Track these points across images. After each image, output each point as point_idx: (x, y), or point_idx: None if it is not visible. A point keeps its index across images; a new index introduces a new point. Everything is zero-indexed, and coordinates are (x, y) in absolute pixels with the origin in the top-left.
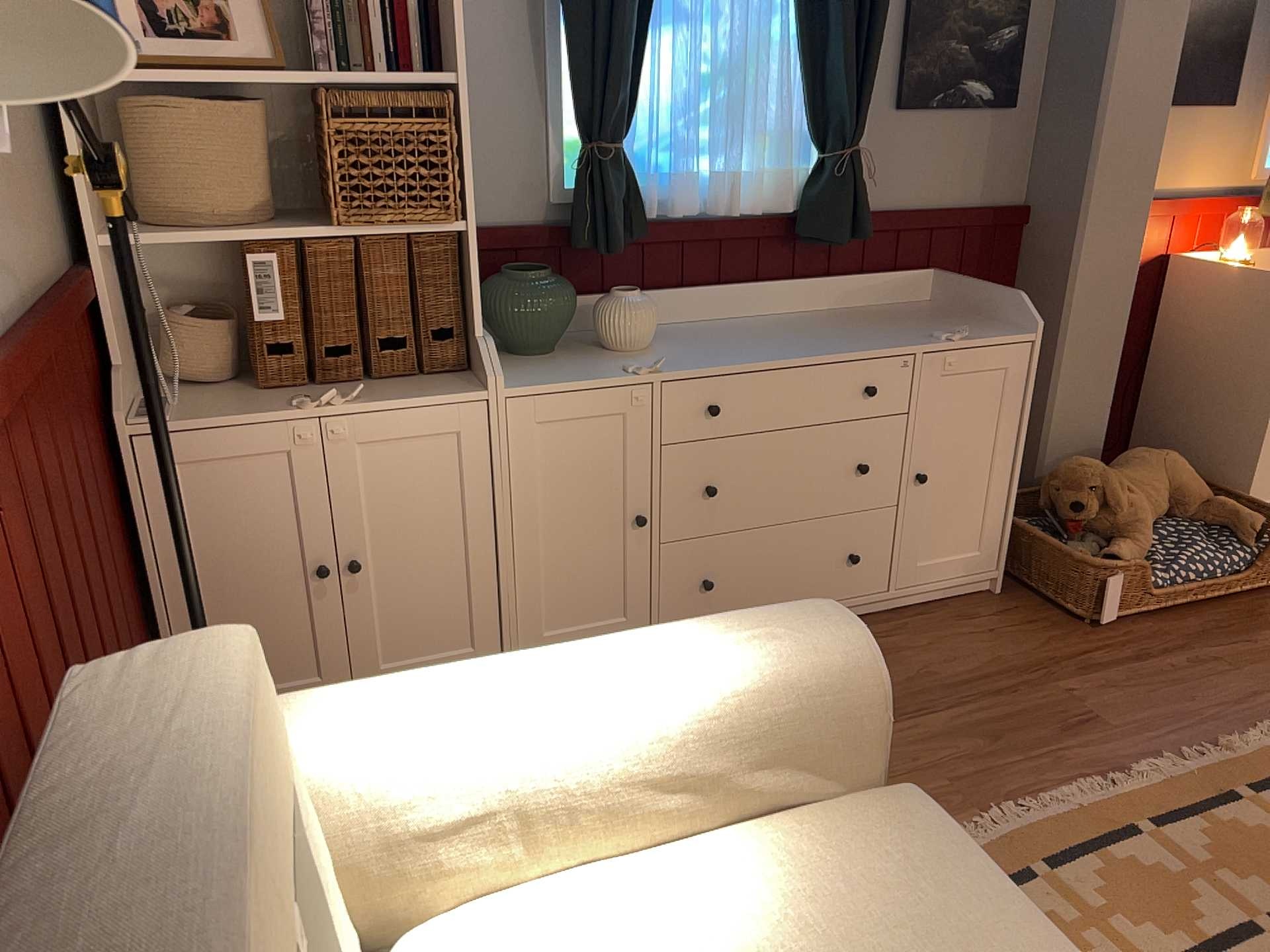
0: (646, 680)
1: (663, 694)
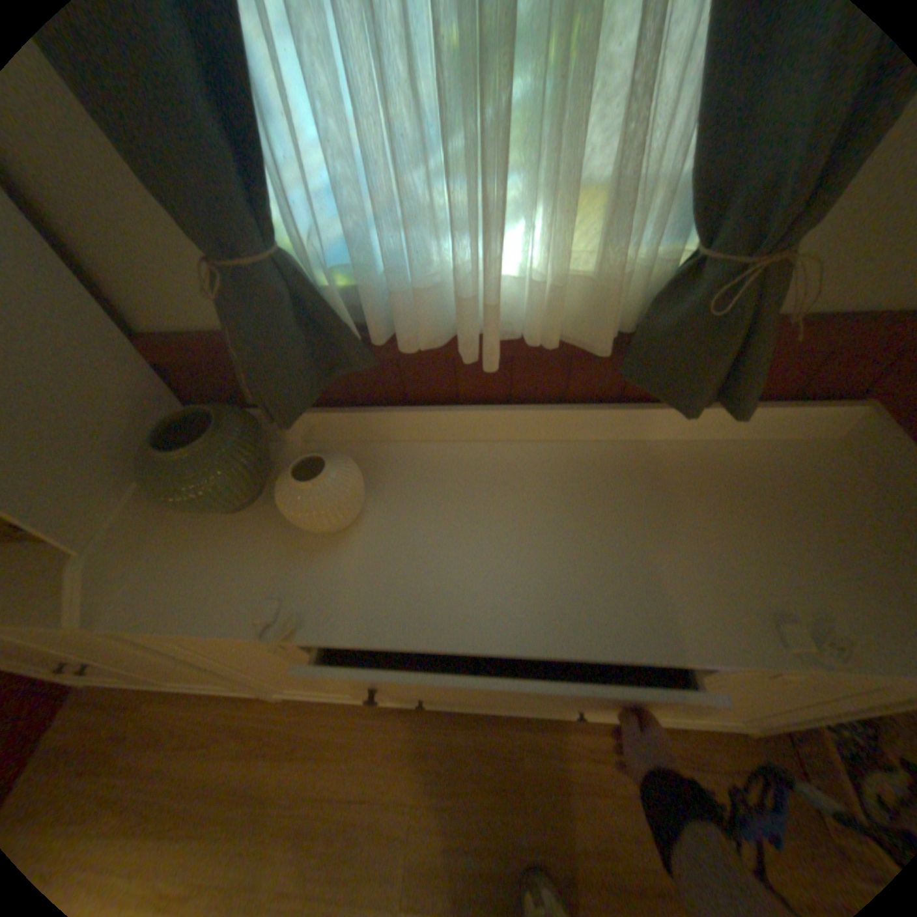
0: None
1: None
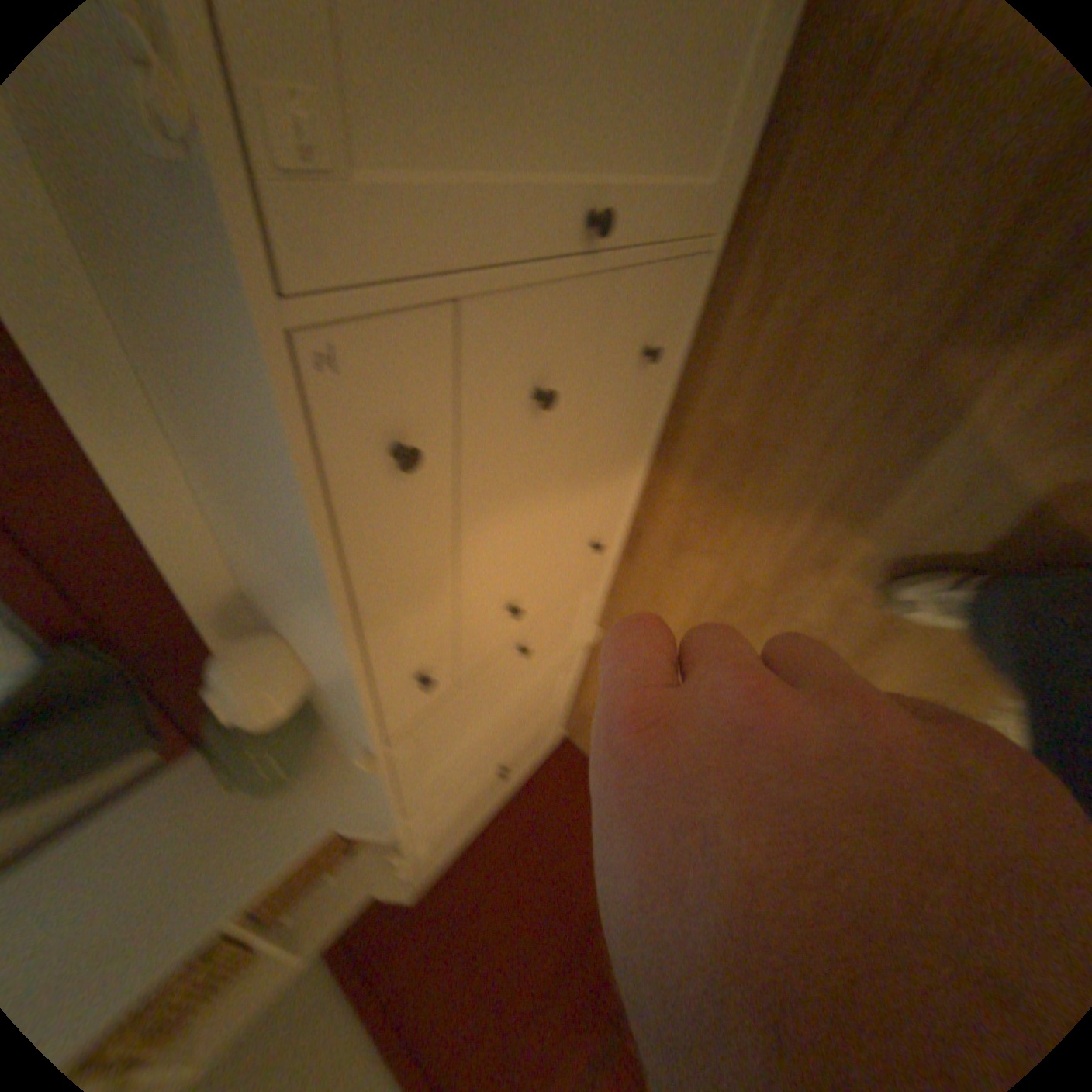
0: None
1: None
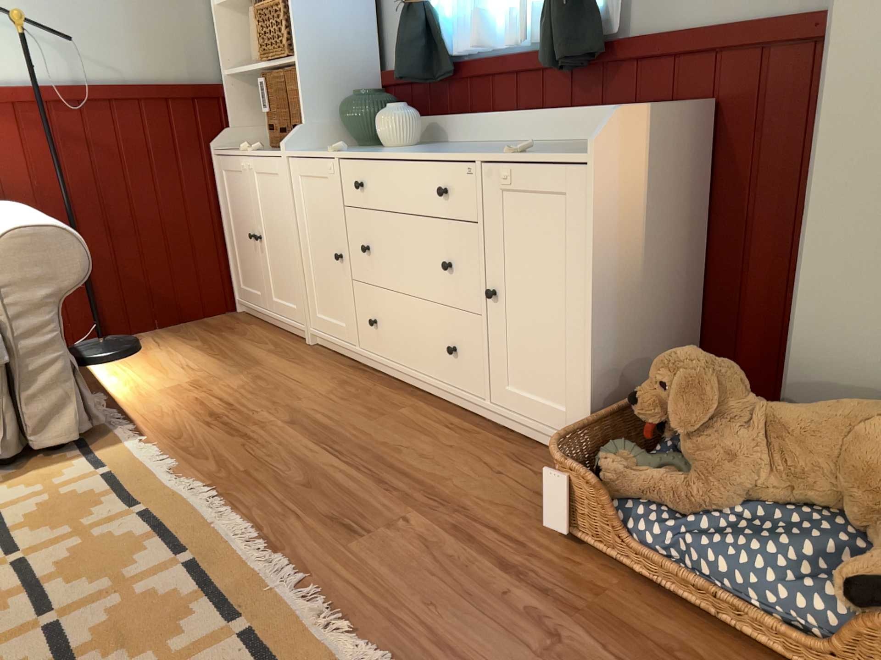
0: None
1: None
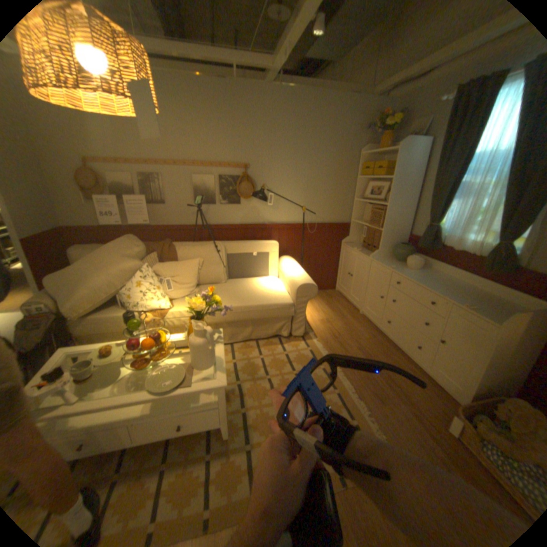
0: (293, 272)
1: (292, 274)
